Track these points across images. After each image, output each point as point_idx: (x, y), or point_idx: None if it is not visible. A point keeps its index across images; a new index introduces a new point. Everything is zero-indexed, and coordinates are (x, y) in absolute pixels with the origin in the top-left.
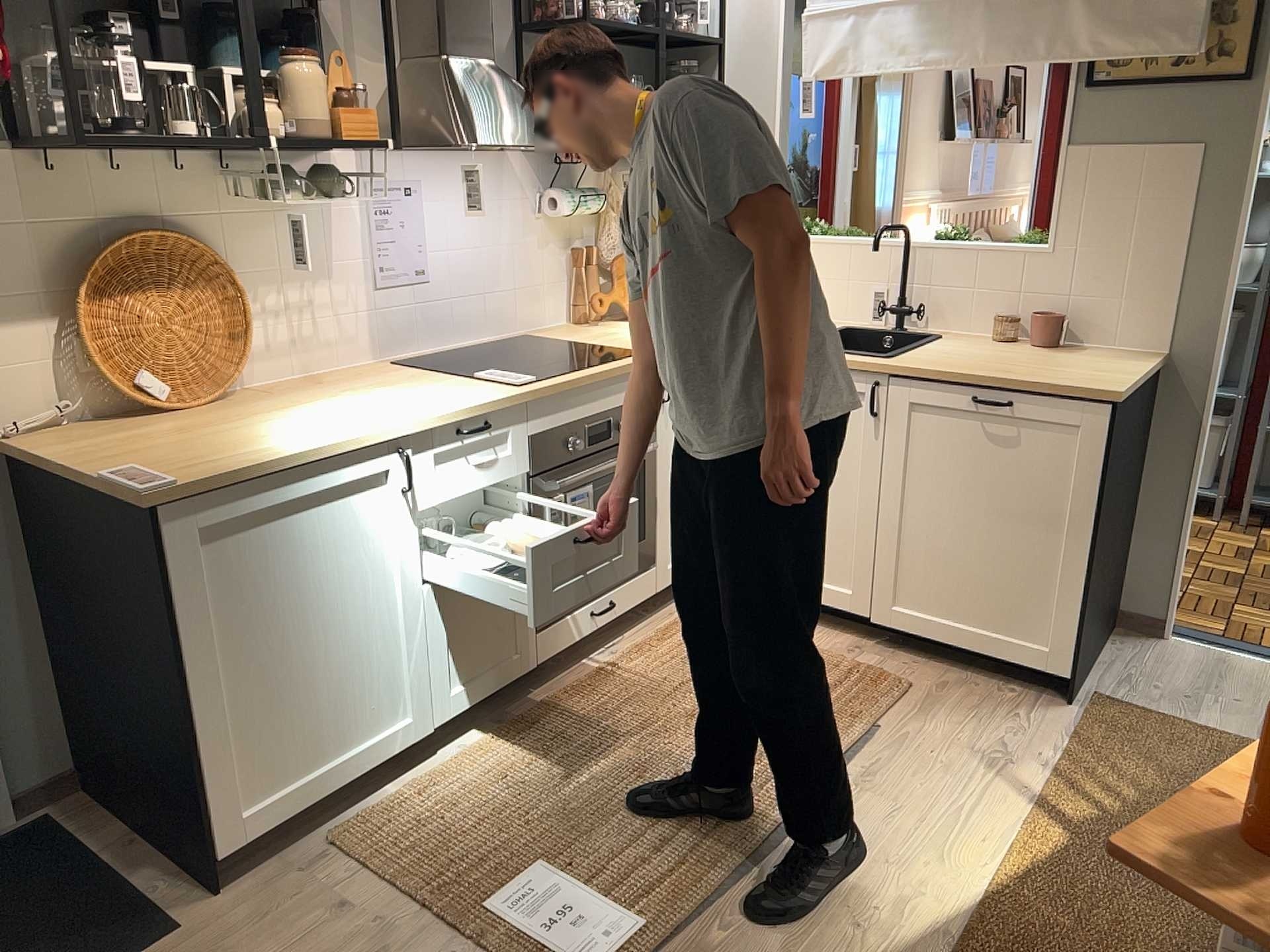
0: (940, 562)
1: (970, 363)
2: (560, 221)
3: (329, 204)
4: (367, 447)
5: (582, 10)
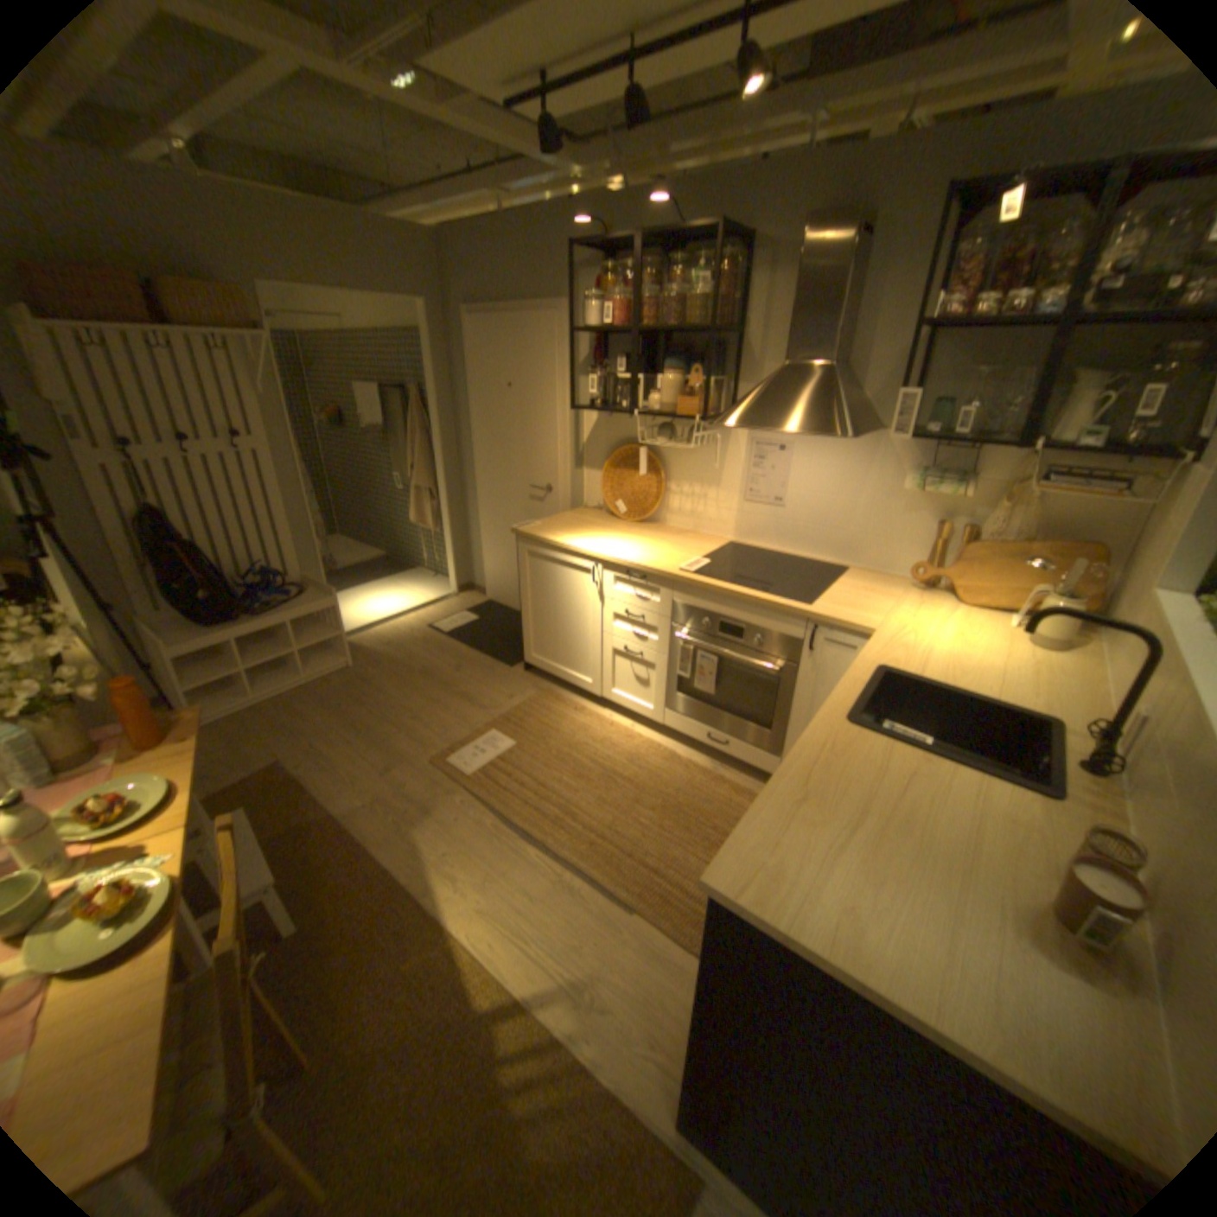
0: None
1: (849, 780)
2: (941, 496)
3: (725, 446)
4: (581, 554)
5: (949, 307)
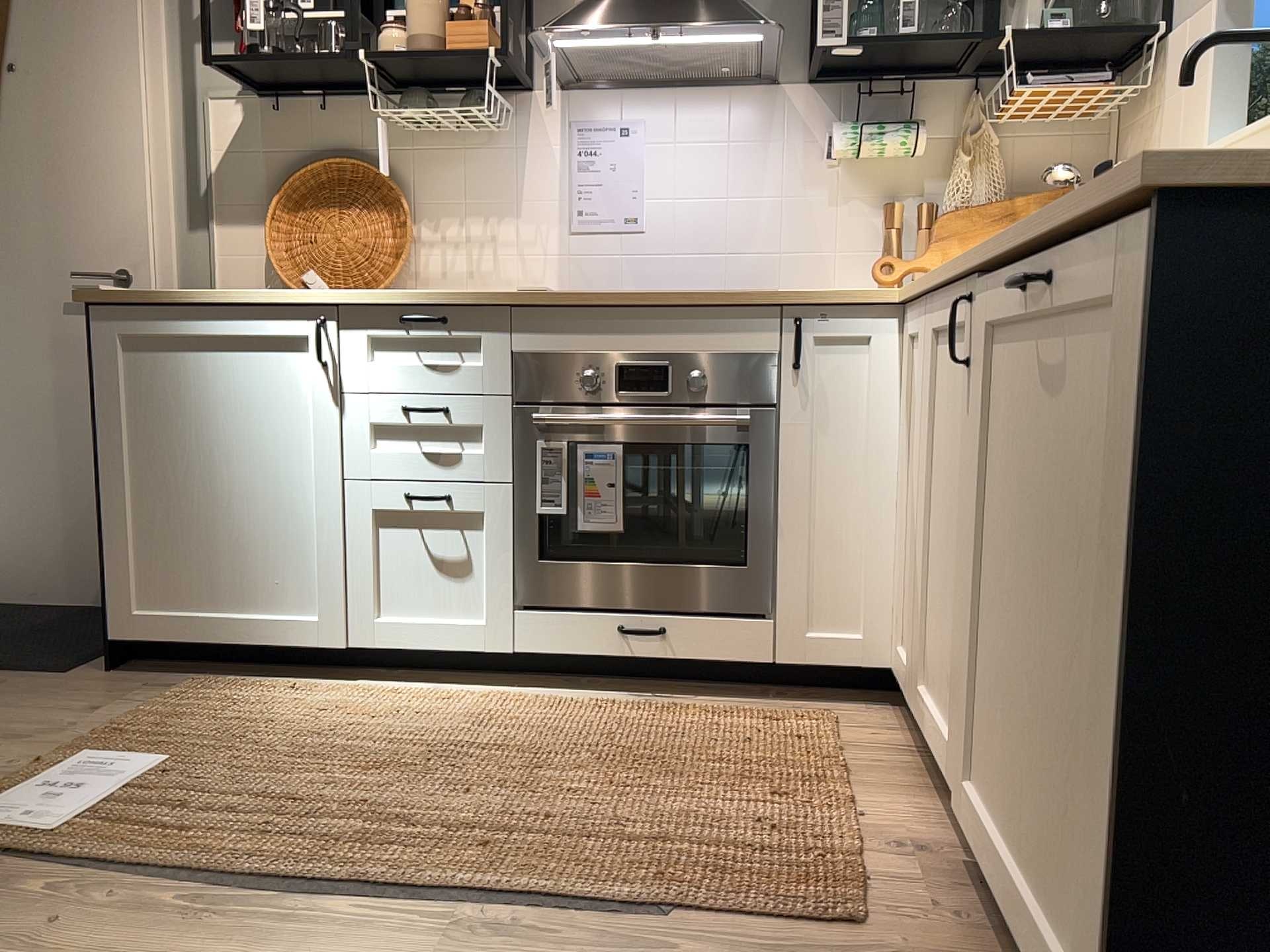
0: (1014, 696)
1: None
2: (873, 174)
3: (522, 142)
4: (282, 306)
5: None
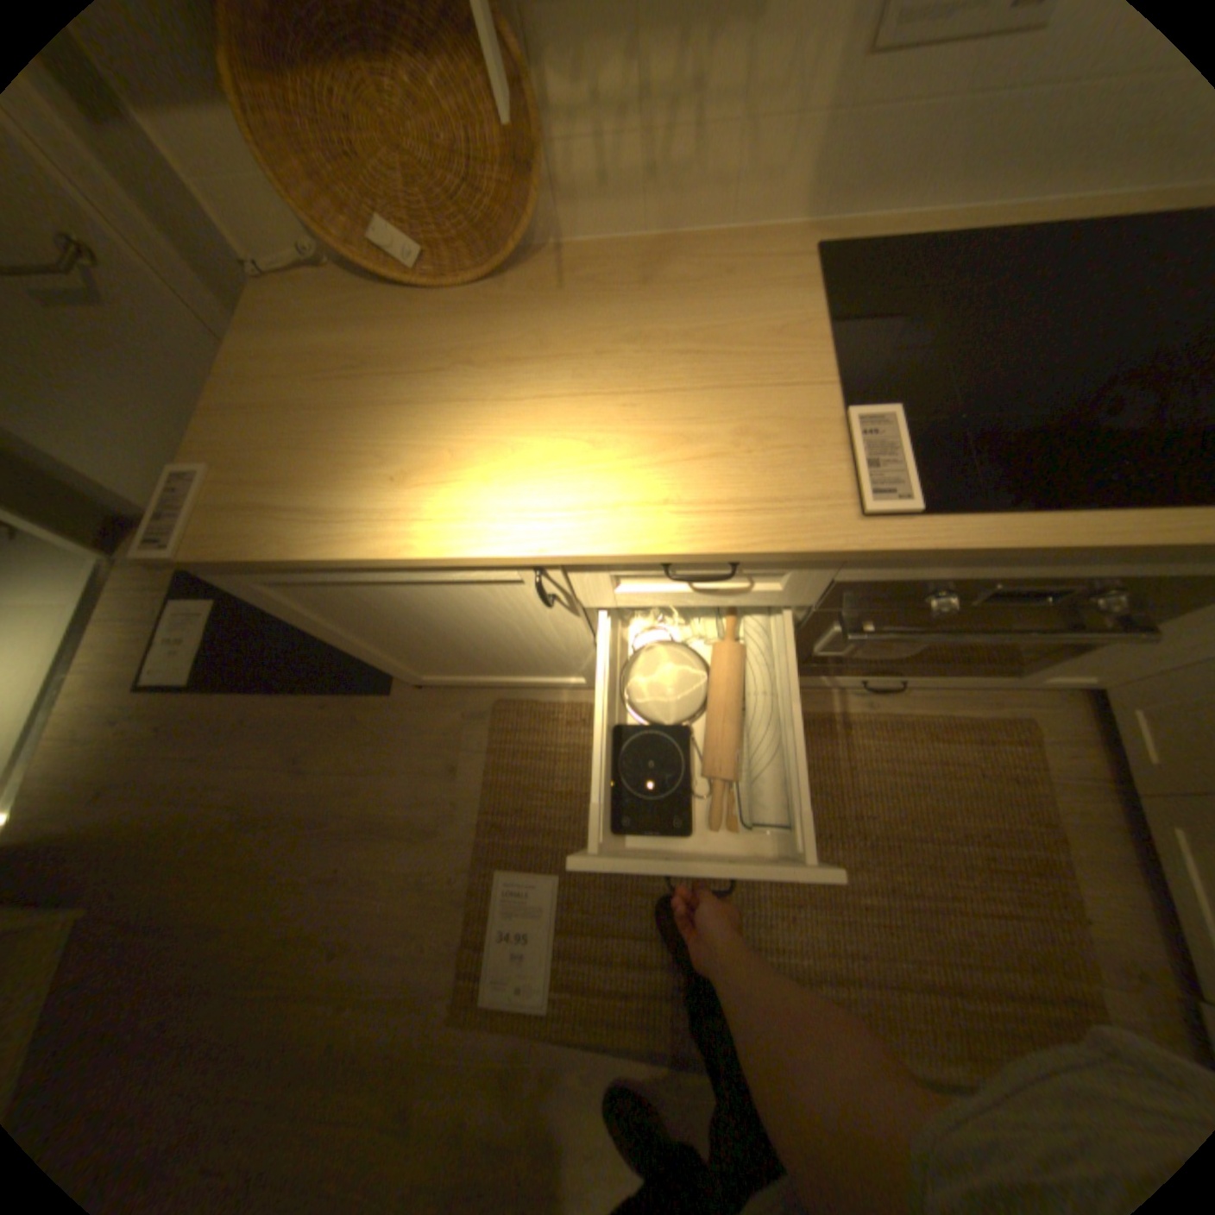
0: None
1: None
2: None
3: None
4: (471, 561)
5: None
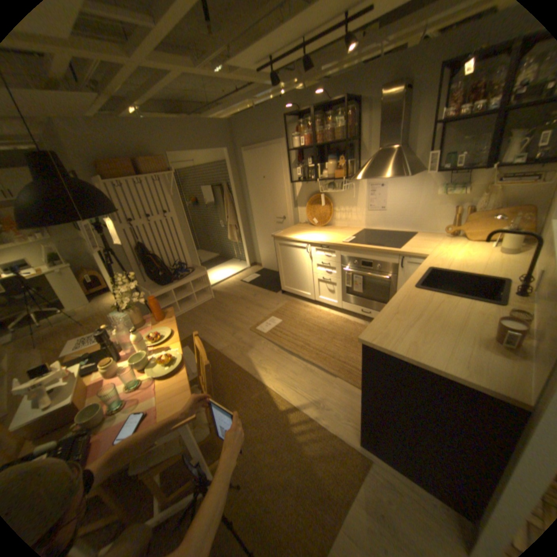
0: None
1: (415, 306)
2: (456, 195)
3: (357, 188)
4: (301, 241)
5: (448, 114)
